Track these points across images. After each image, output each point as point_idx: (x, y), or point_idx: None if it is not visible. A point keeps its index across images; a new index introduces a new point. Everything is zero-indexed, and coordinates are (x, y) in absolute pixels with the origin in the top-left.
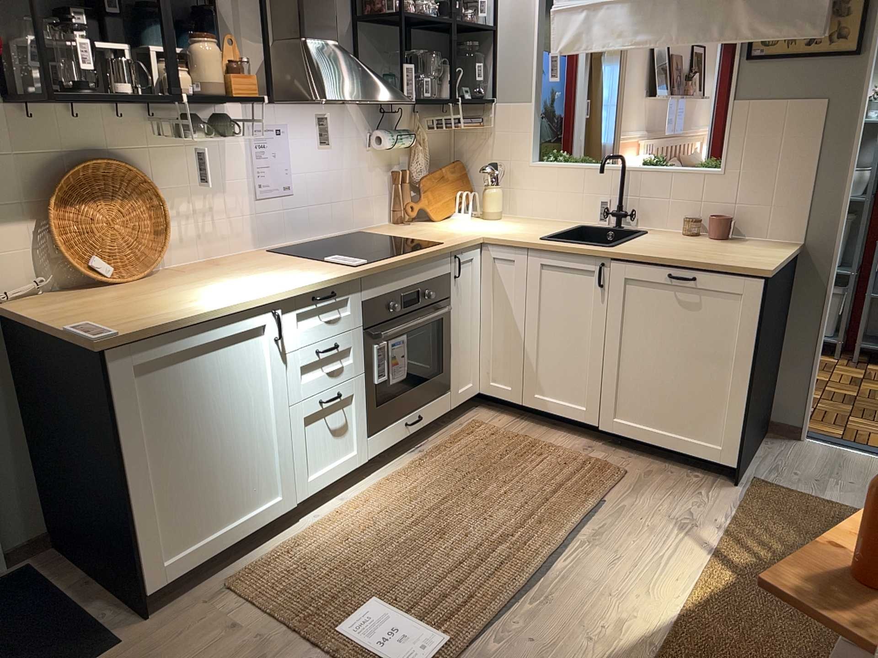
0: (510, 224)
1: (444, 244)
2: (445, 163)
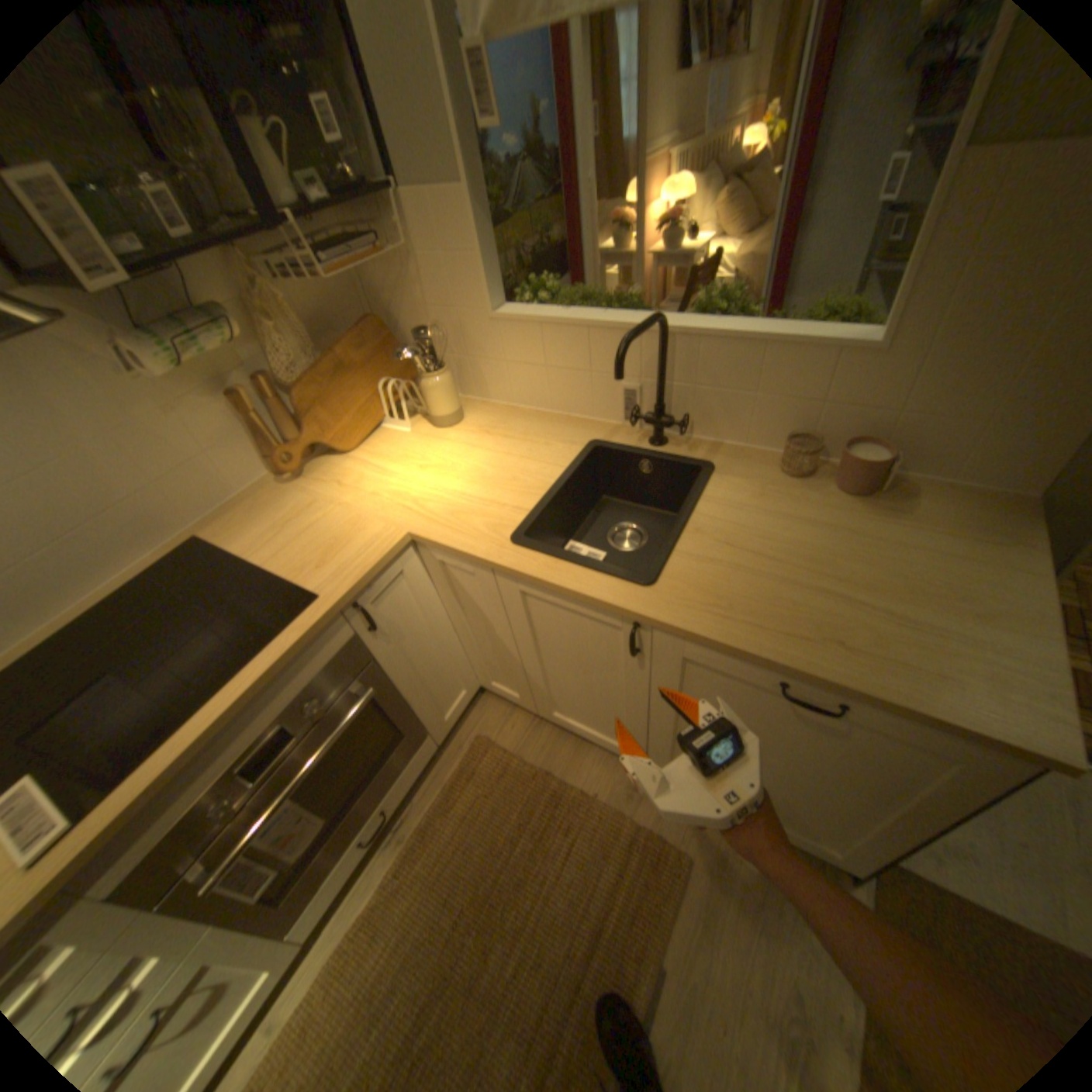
0: (471, 442)
1: (315, 604)
2: (352, 316)
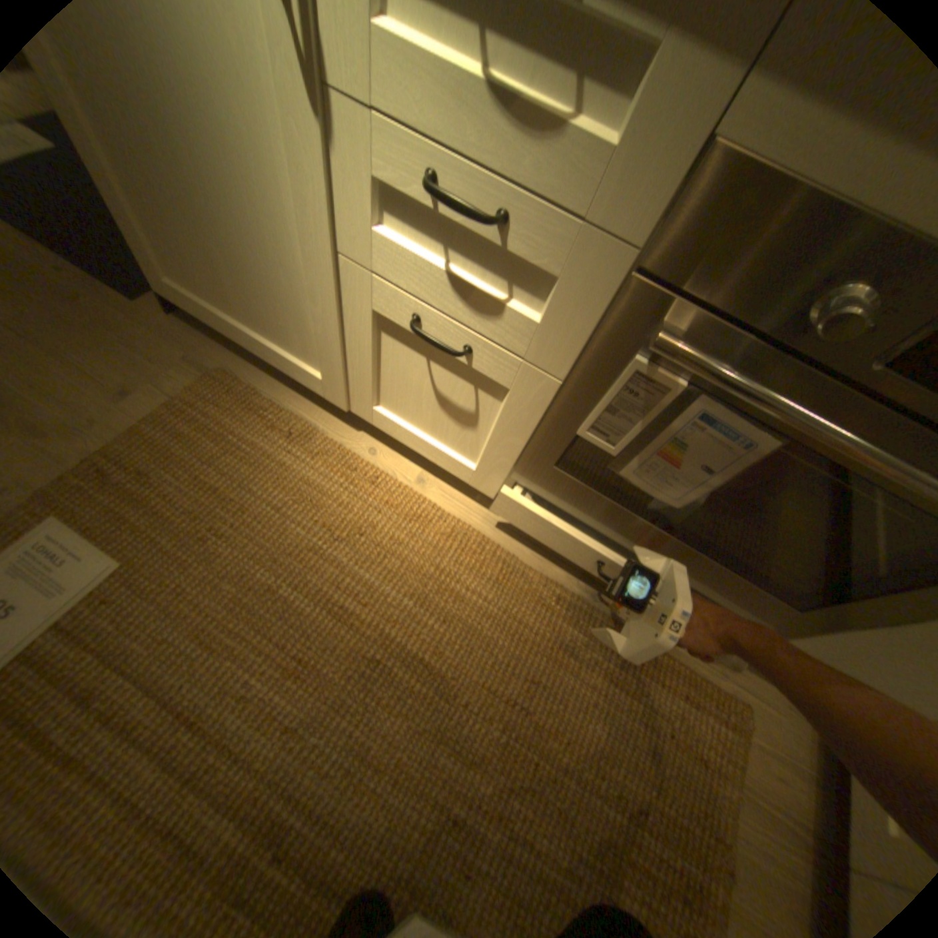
0: None
1: None
2: None
